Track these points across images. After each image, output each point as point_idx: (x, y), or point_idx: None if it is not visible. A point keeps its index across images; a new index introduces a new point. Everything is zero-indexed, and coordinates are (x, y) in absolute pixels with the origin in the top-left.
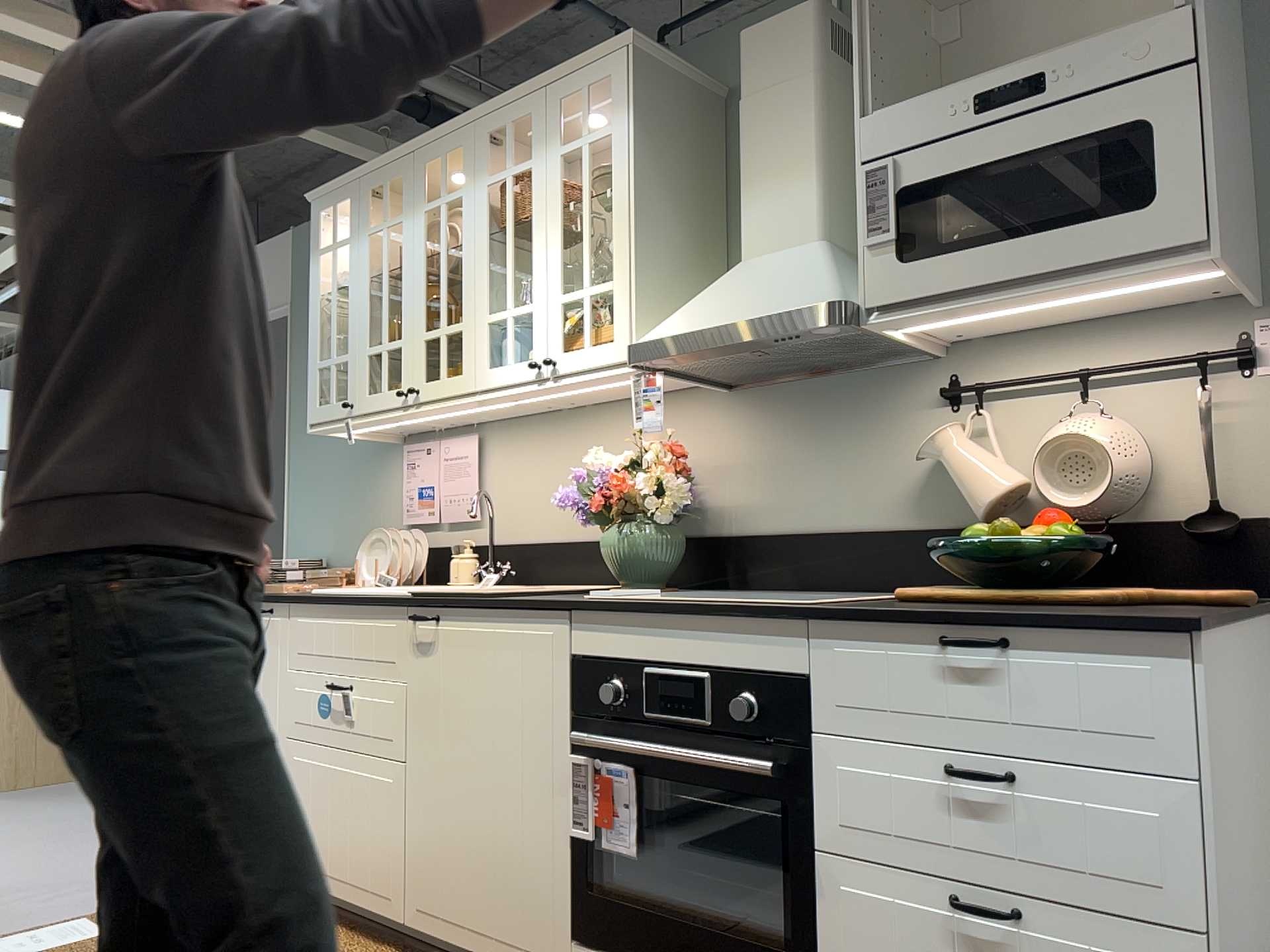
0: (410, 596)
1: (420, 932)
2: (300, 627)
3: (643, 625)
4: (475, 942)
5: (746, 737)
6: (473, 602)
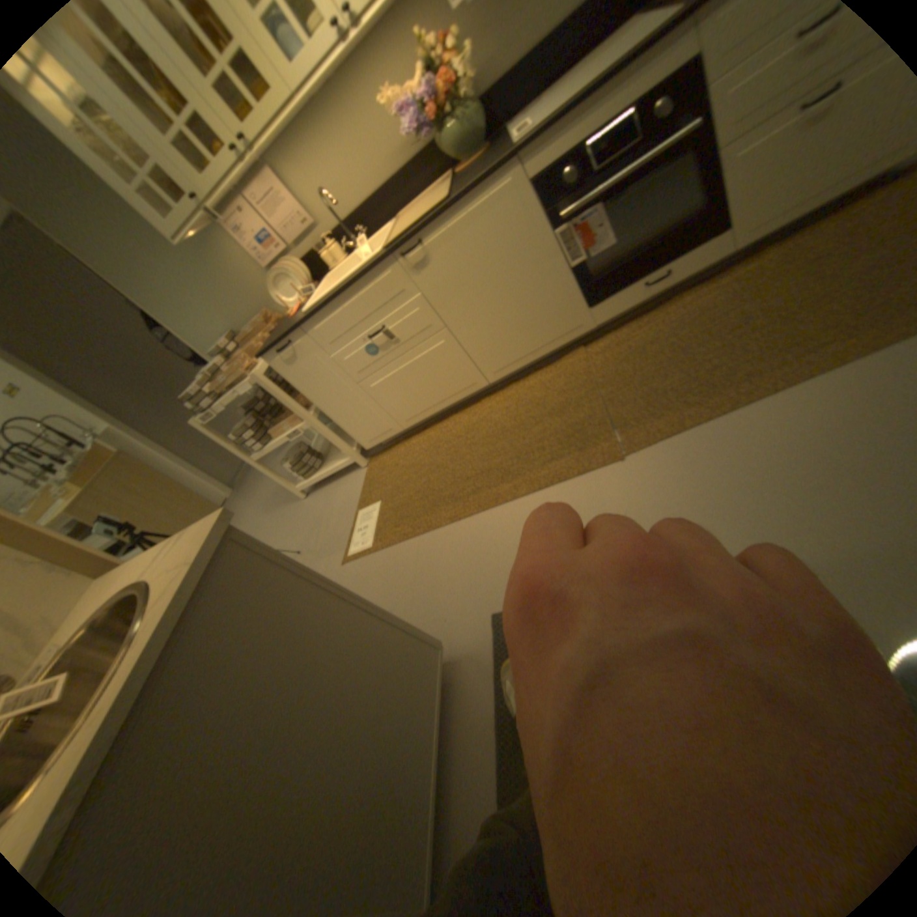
0: (382, 250)
1: (501, 377)
2: (319, 330)
3: (574, 116)
4: (534, 354)
5: (664, 125)
6: (442, 206)
